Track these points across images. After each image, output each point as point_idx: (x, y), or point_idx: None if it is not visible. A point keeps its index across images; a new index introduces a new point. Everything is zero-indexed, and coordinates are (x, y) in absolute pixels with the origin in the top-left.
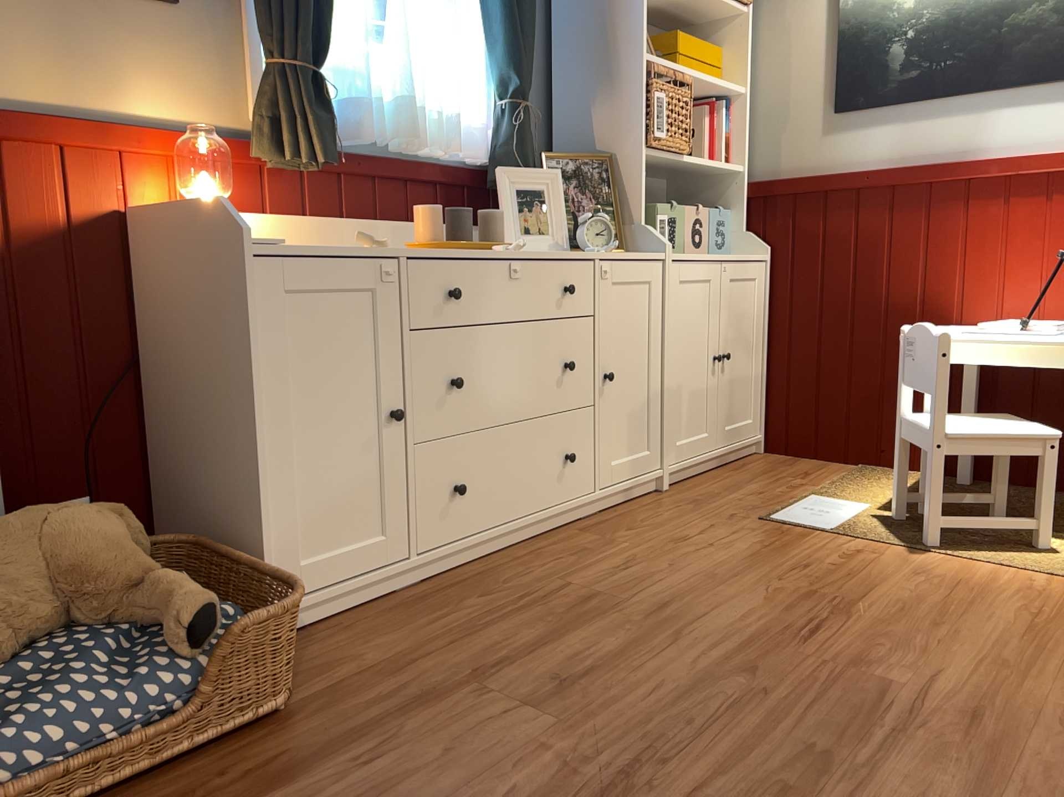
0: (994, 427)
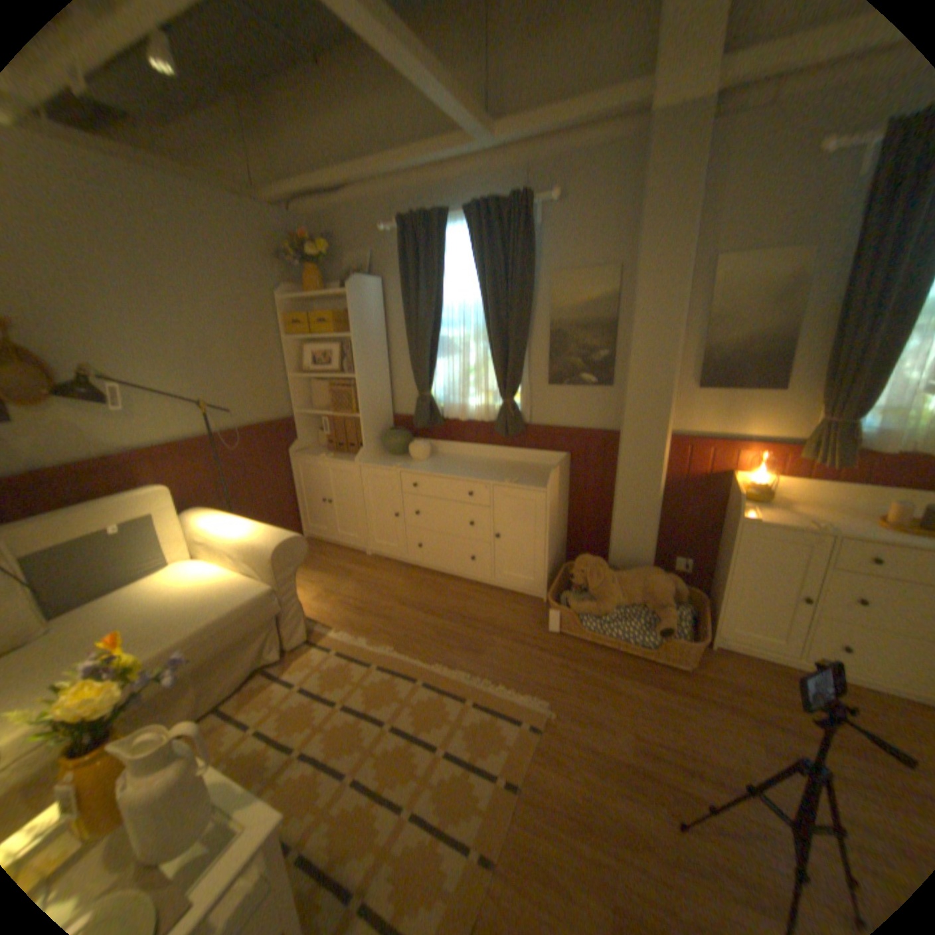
0: None
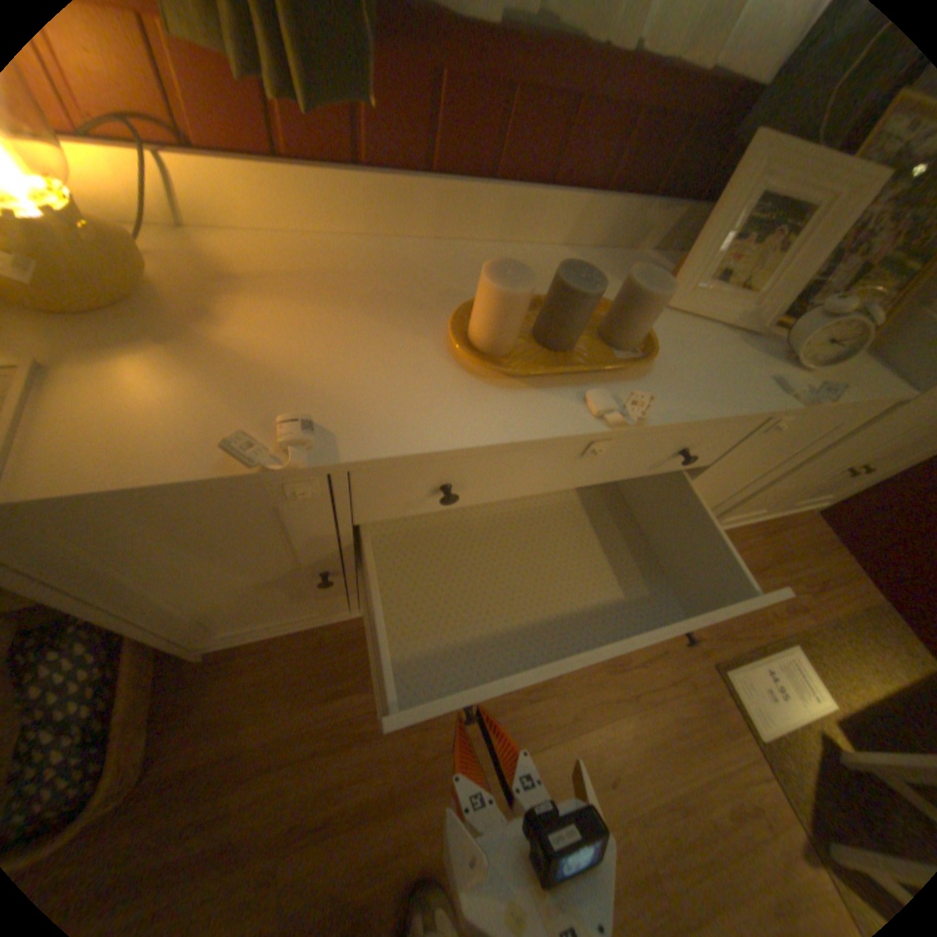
0: None
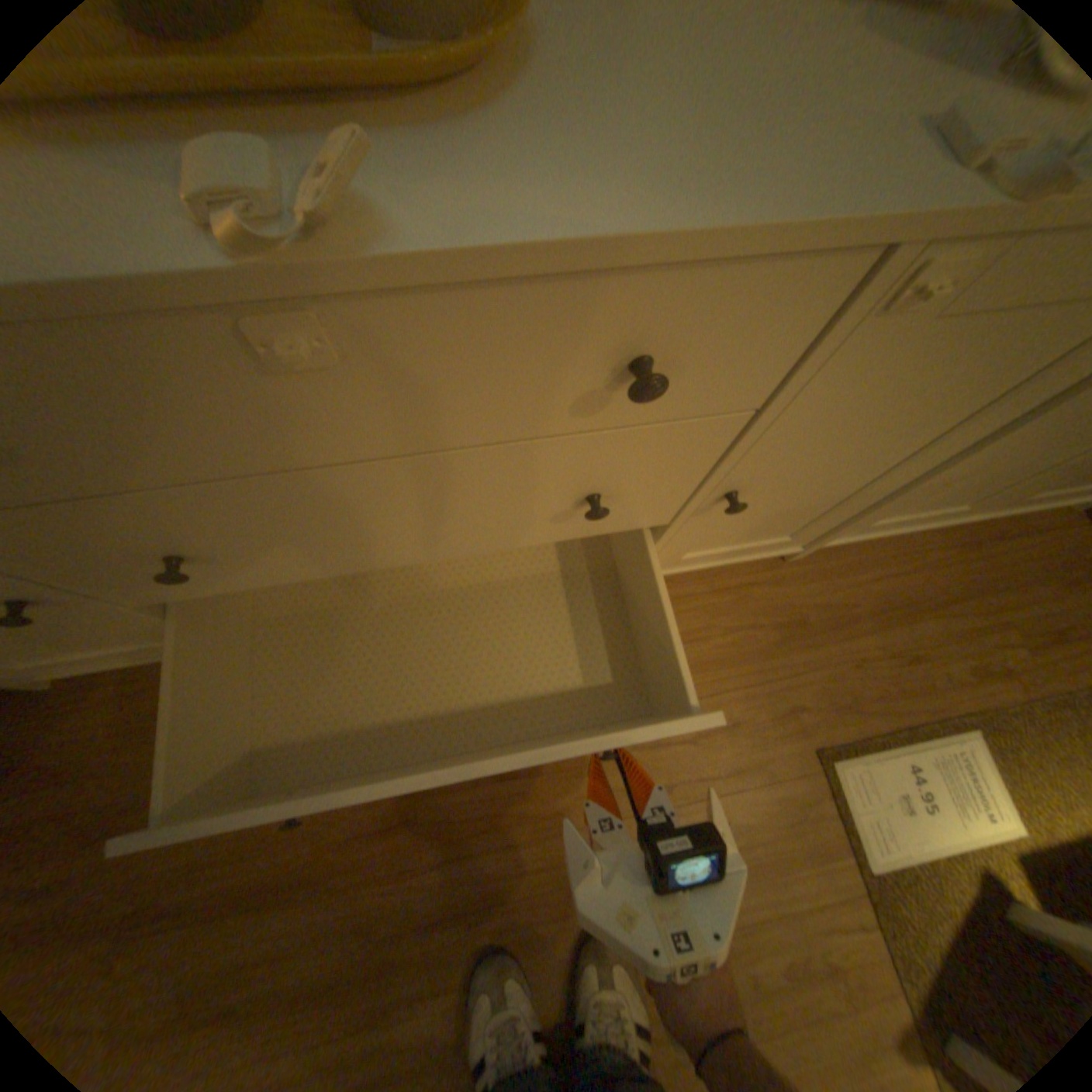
0: None
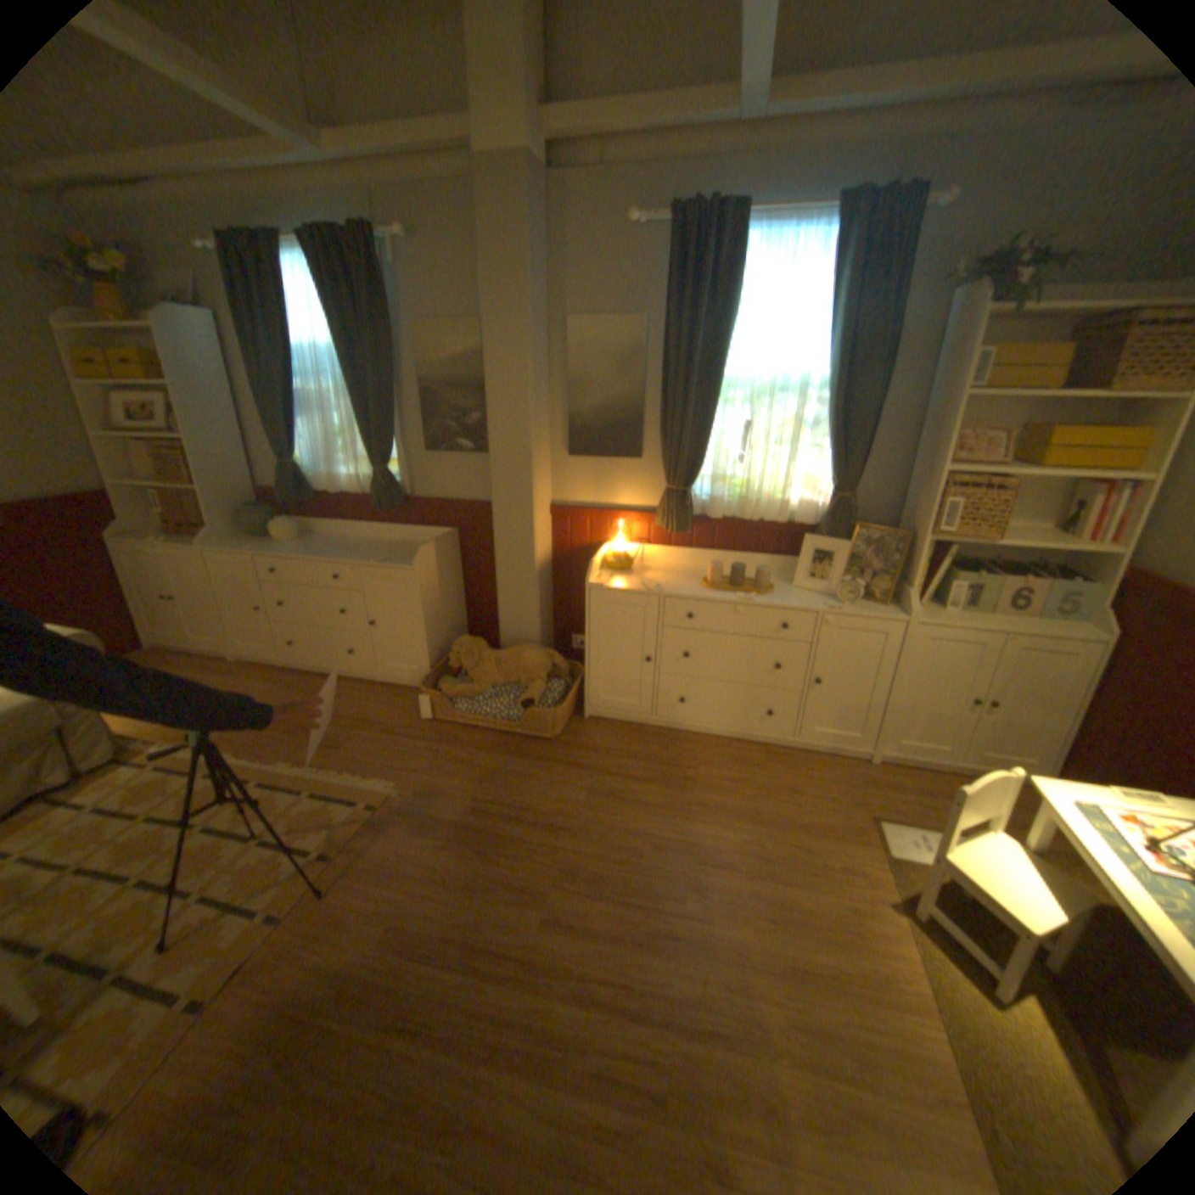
0: (1011, 890)
